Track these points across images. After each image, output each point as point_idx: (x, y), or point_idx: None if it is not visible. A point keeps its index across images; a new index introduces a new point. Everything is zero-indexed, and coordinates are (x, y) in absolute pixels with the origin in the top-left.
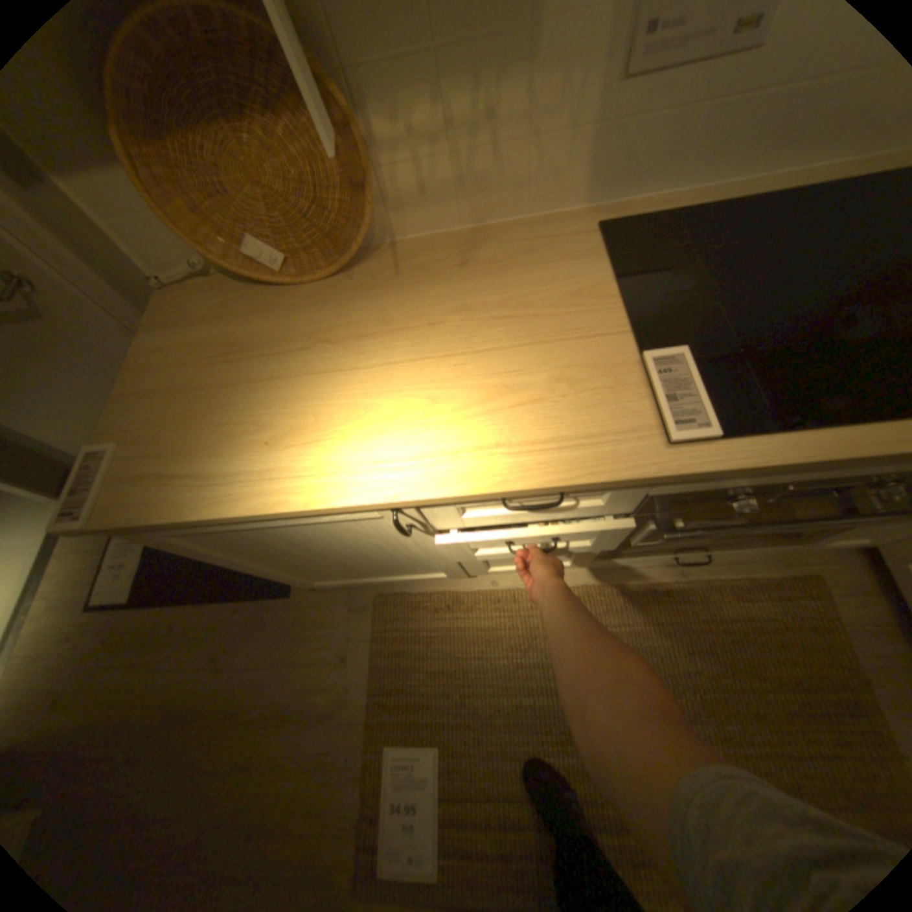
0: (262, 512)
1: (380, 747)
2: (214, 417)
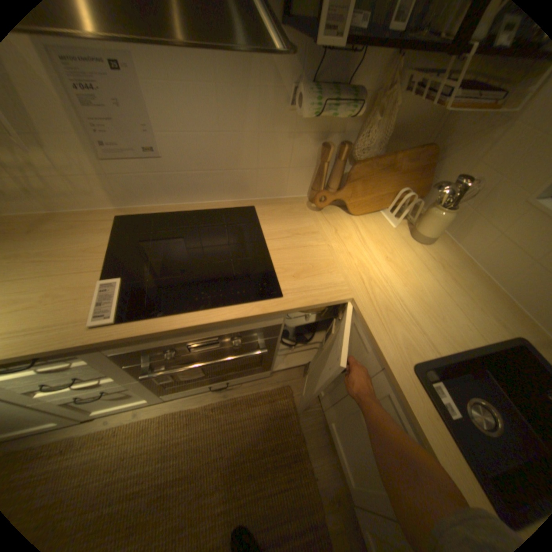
0: None
1: None
2: None
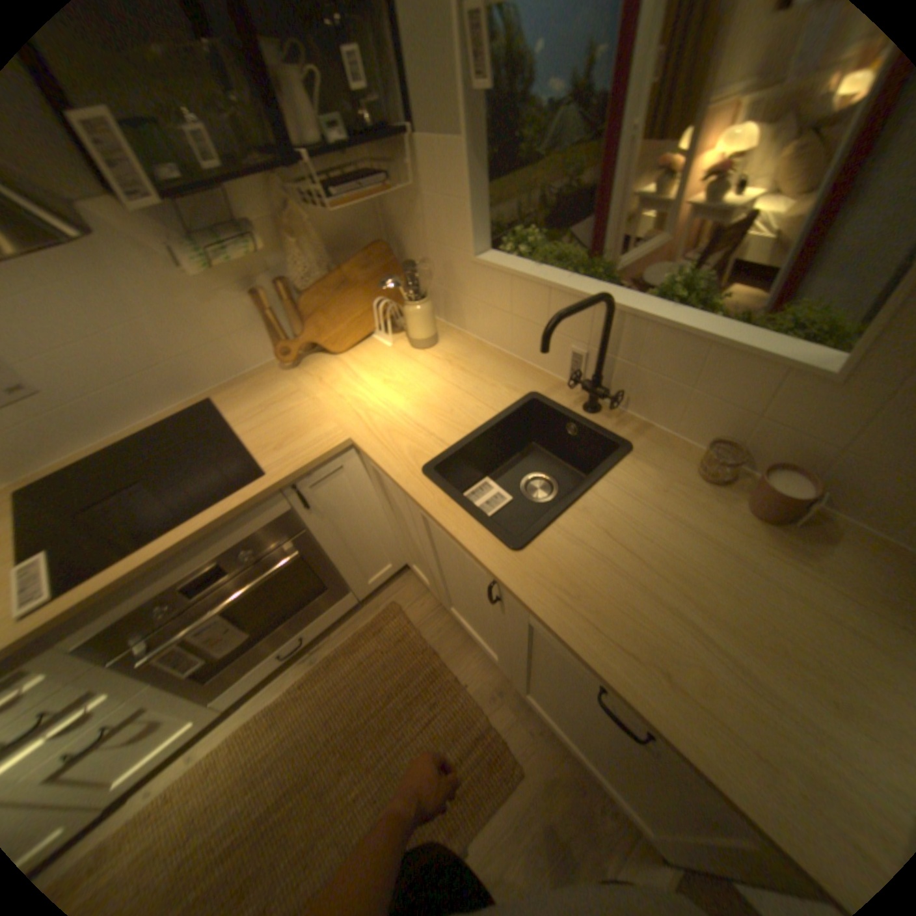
0: None
1: None
2: None
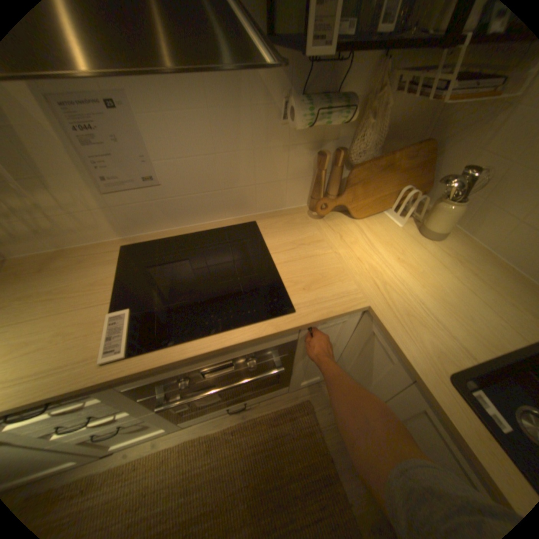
0: None
1: None
2: None
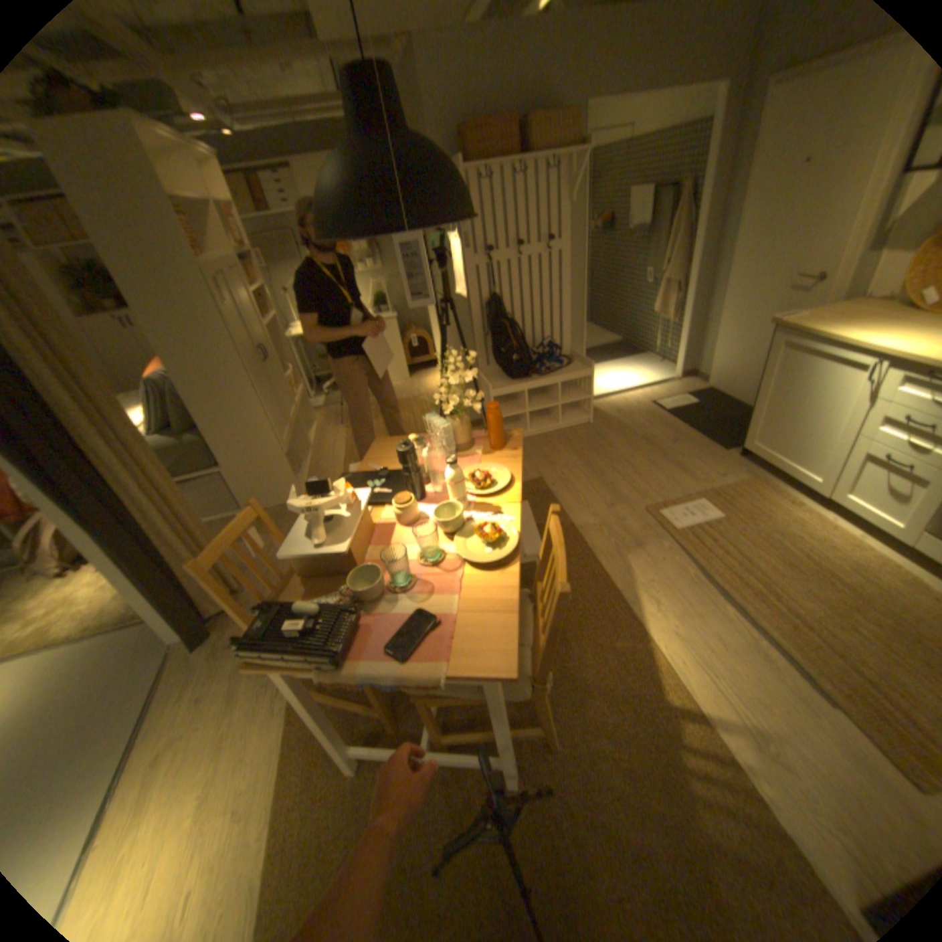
0: (839, 336)
1: (706, 498)
2: (847, 321)
